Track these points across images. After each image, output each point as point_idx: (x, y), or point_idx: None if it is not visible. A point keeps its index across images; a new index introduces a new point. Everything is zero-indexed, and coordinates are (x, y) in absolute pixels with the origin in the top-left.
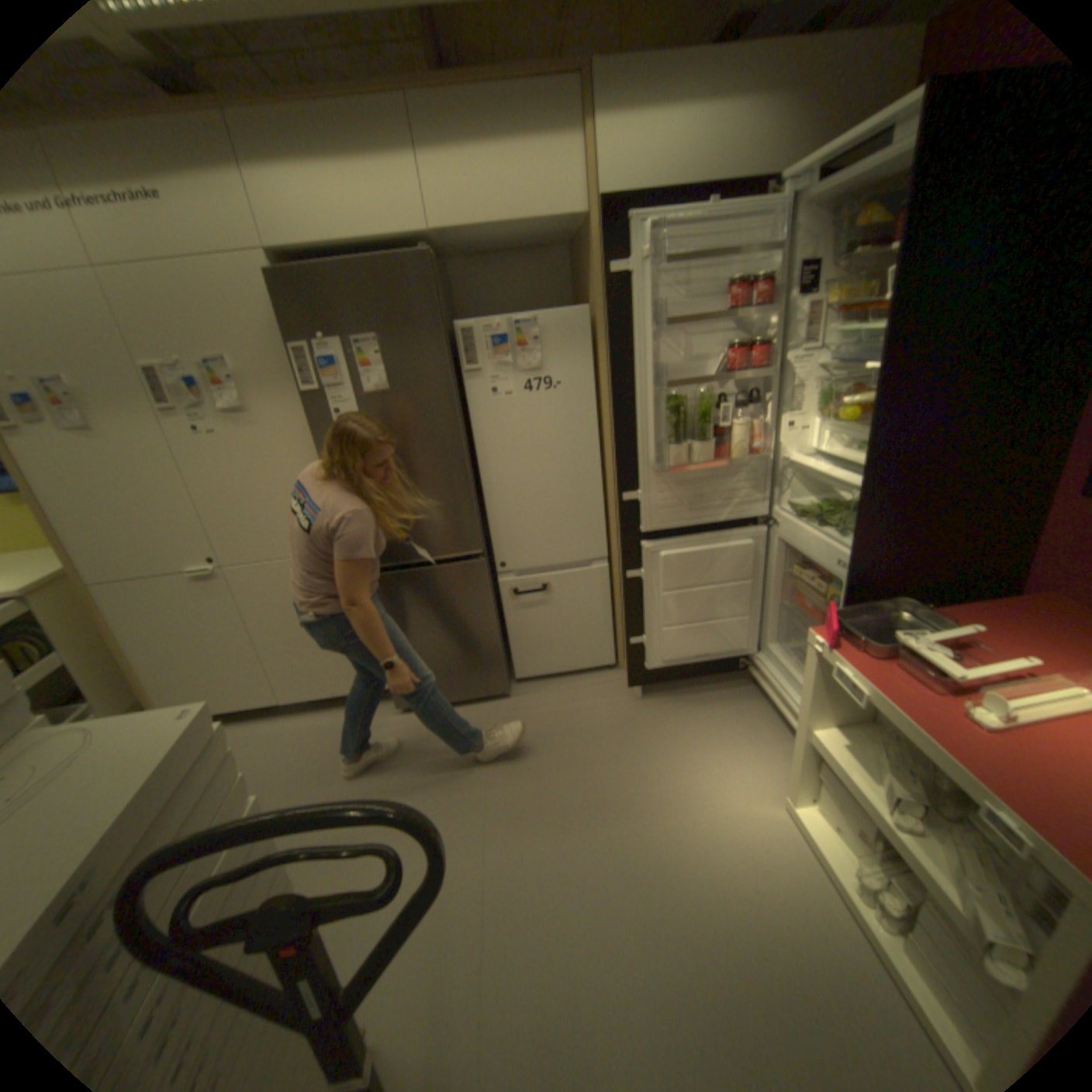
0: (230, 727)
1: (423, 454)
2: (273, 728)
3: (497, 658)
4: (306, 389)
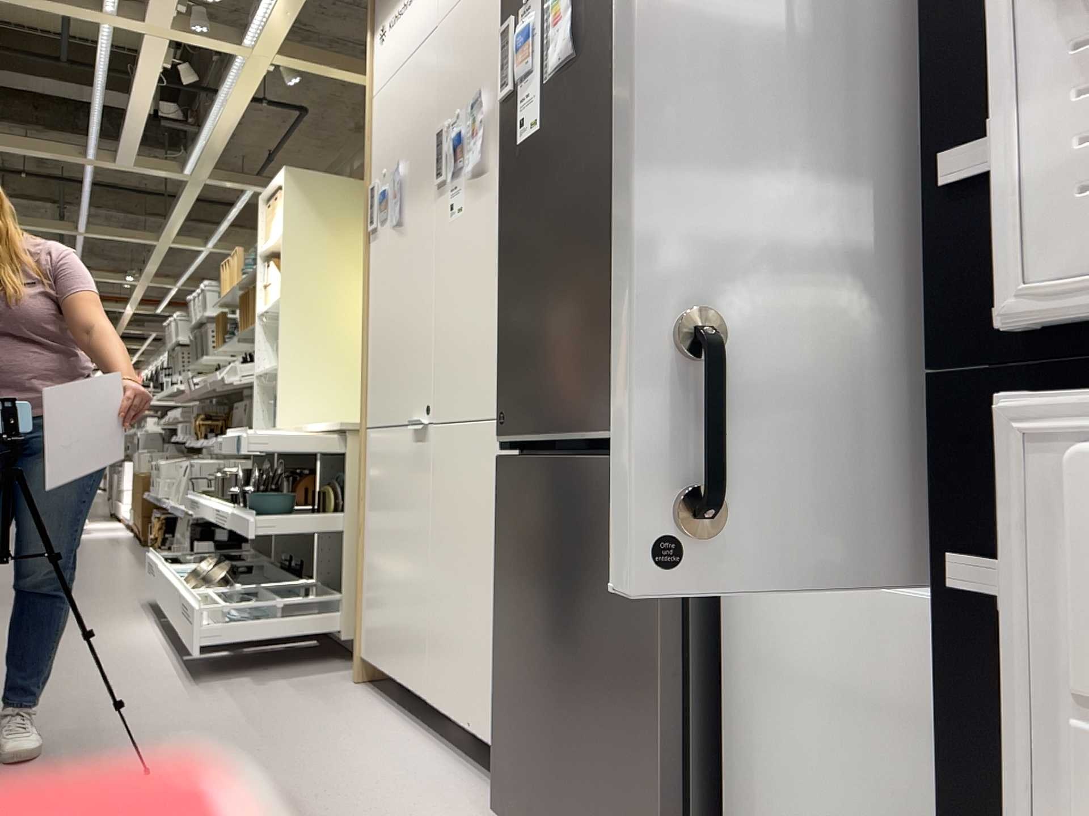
0: (391, 710)
1: (599, 179)
2: (402, 737)
3: (660, 813)
4: (503, 97)
